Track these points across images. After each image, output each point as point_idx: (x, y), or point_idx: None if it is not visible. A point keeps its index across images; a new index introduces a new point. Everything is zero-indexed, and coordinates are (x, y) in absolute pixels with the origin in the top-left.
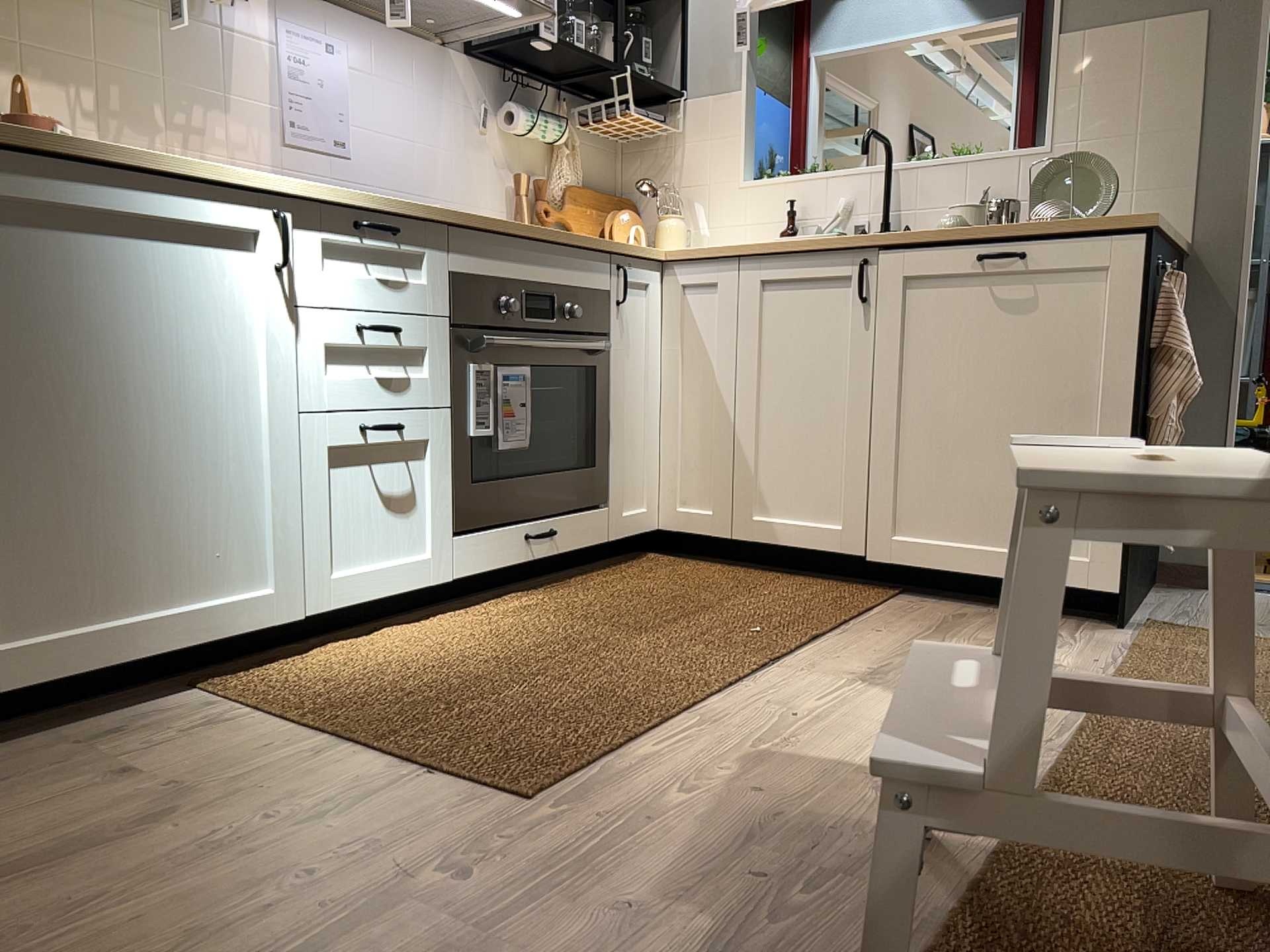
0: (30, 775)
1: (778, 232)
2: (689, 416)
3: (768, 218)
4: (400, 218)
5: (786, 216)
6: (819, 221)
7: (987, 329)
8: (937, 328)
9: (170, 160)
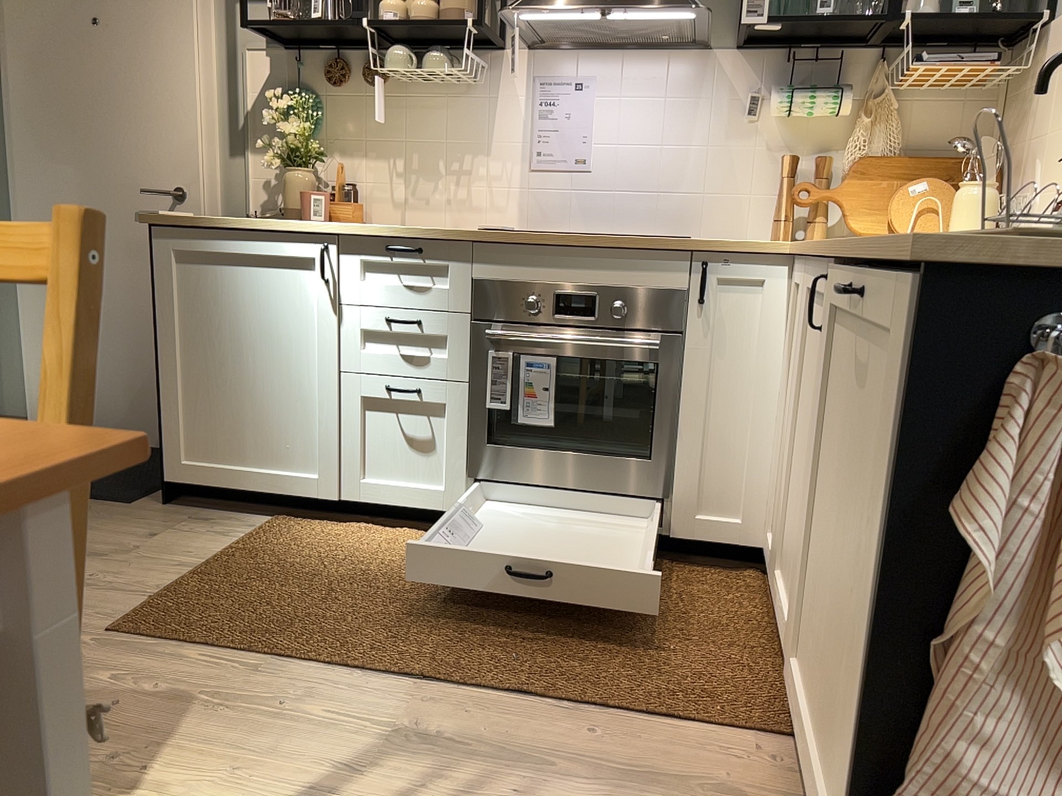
0: (154, 521)
1: None
2: (786, 437)
3: None
4: (422, 240)
5: None
6: None
7: (860, 411)
8: (846, 393)
9: (258, 221)
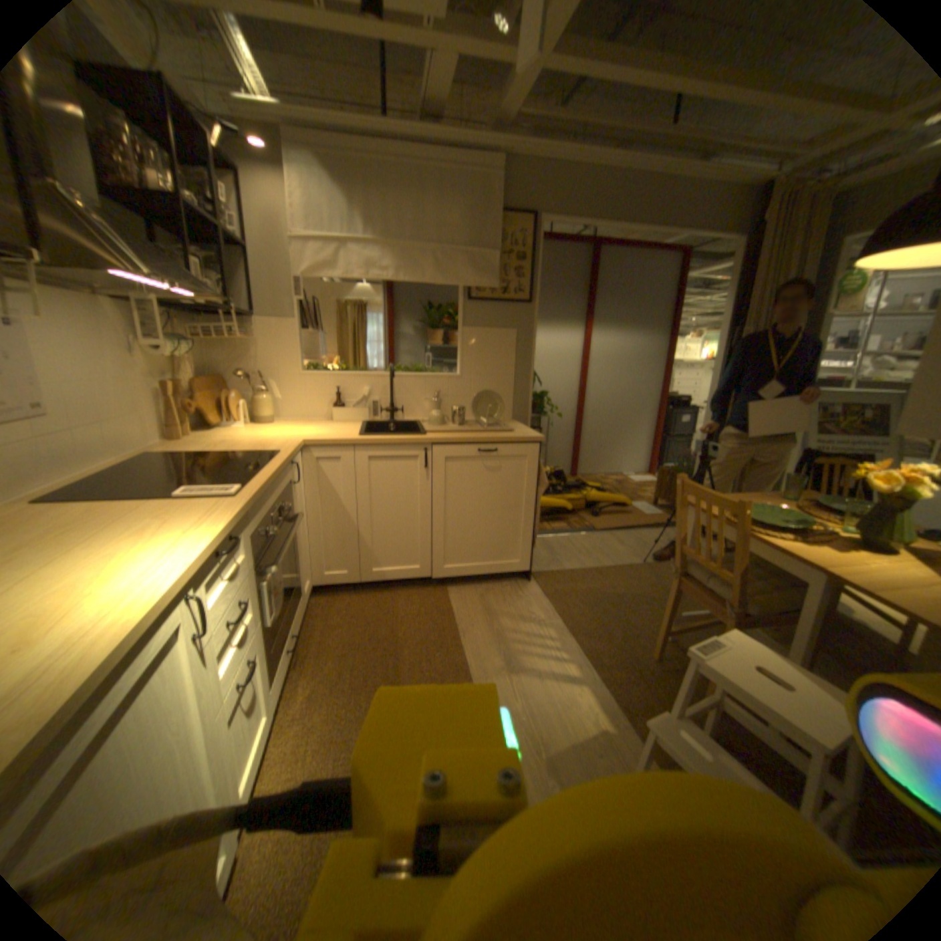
0: None
1: (326, 398)
2: (325, 524)
3: (319, 390)
4: (231, 525)
5: (330, 390)
6: (350, 394)
7: (480, 476)
8: (459, 476)
9: (122, 638)
